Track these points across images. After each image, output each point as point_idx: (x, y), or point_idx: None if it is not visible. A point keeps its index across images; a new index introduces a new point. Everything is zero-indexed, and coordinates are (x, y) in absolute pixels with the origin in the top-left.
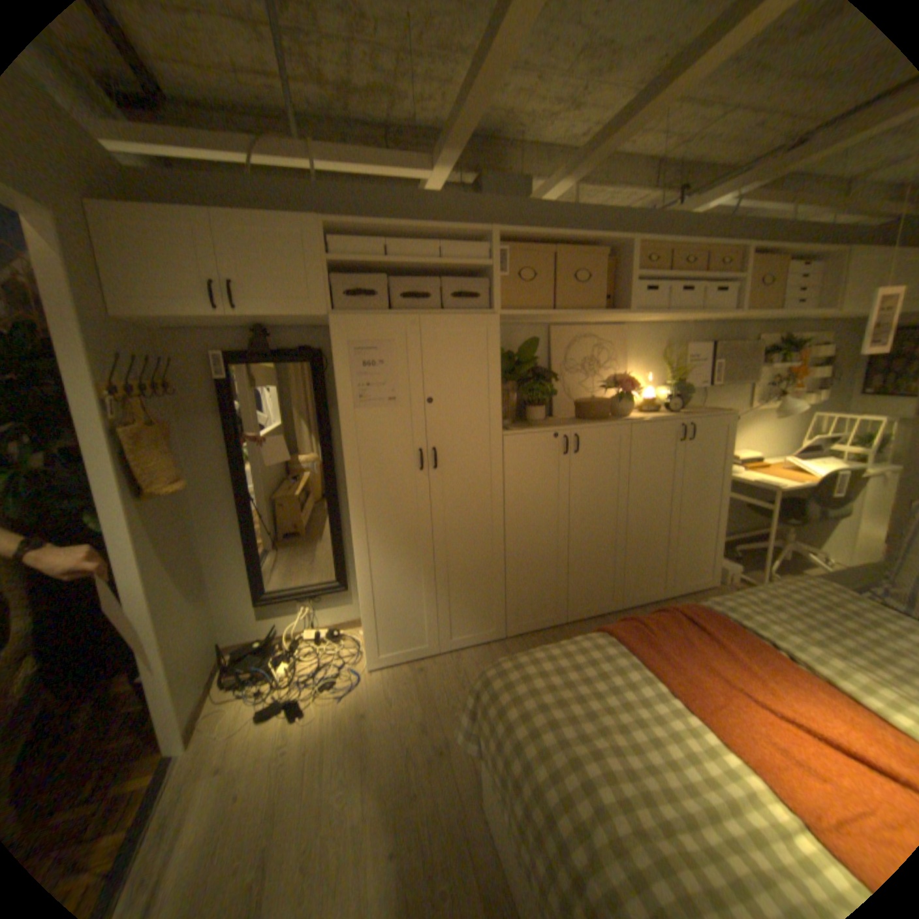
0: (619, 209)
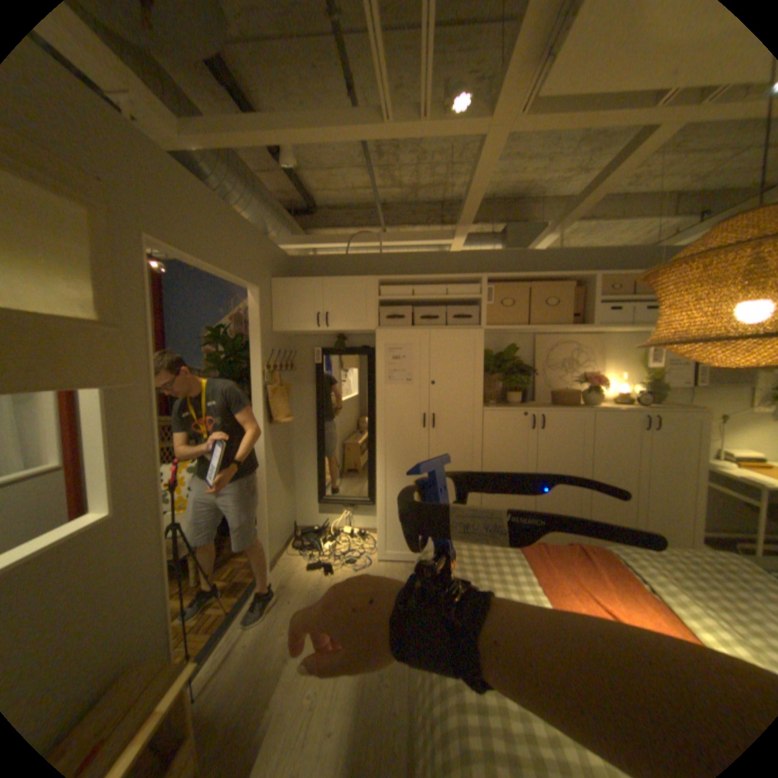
0: (597, 250)
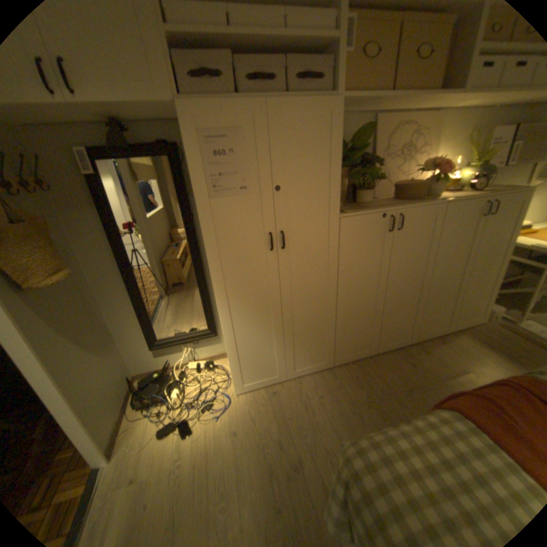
0: None
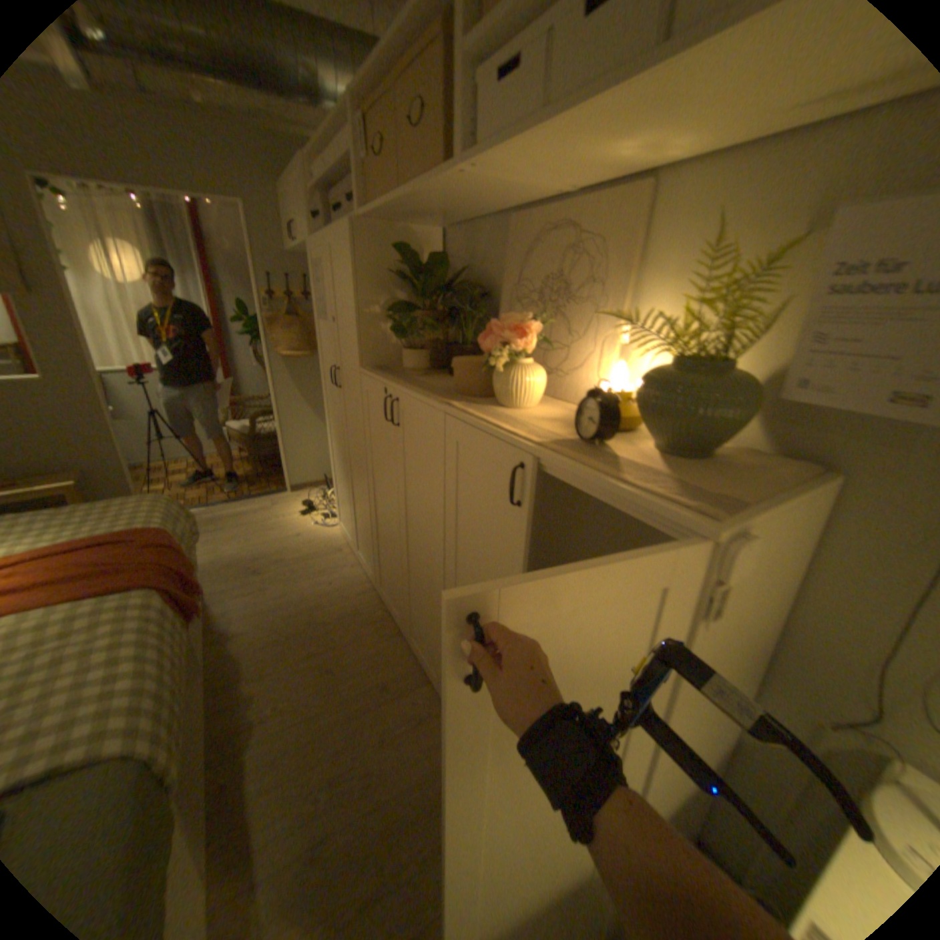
0: None
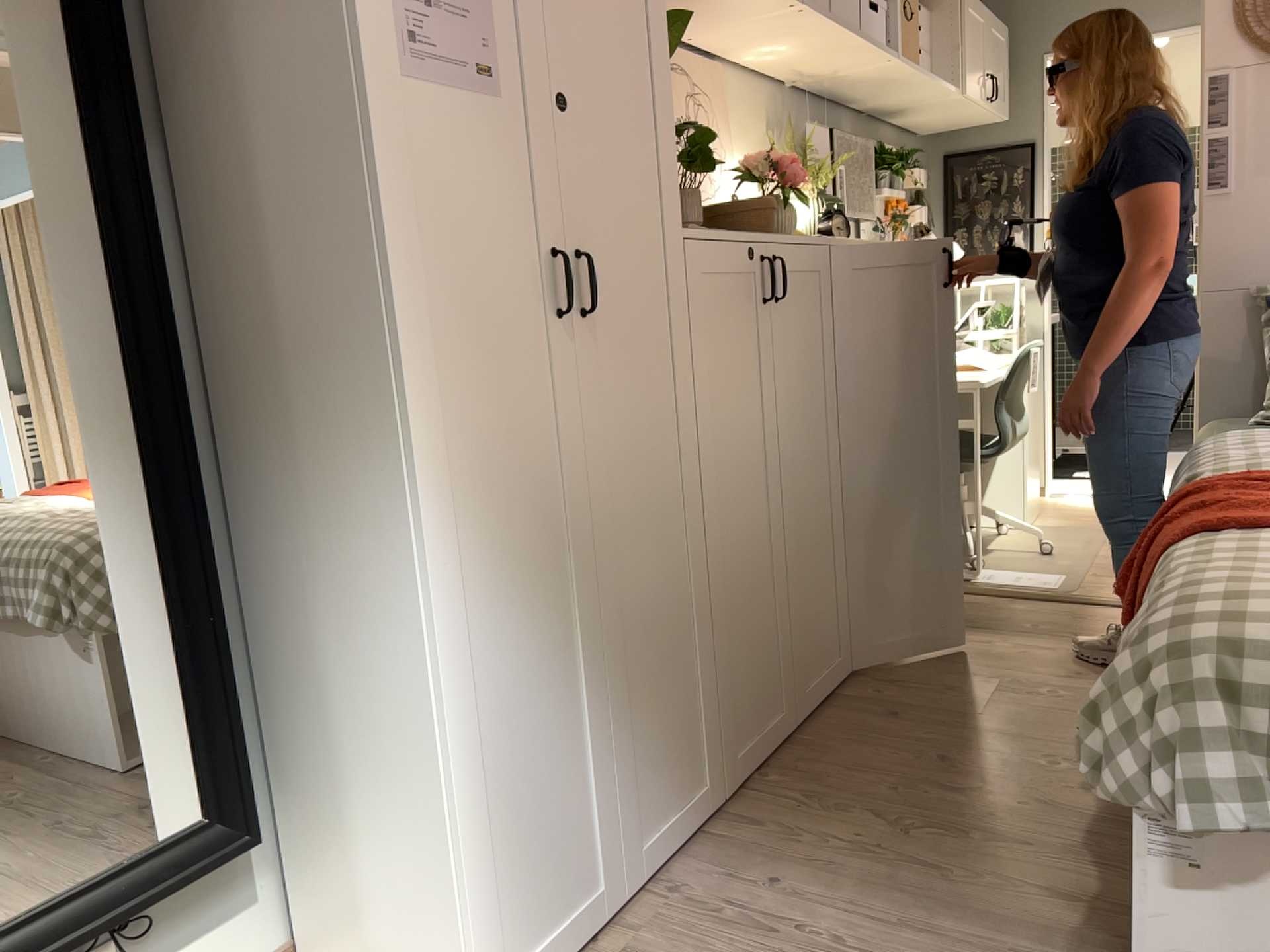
0: None
